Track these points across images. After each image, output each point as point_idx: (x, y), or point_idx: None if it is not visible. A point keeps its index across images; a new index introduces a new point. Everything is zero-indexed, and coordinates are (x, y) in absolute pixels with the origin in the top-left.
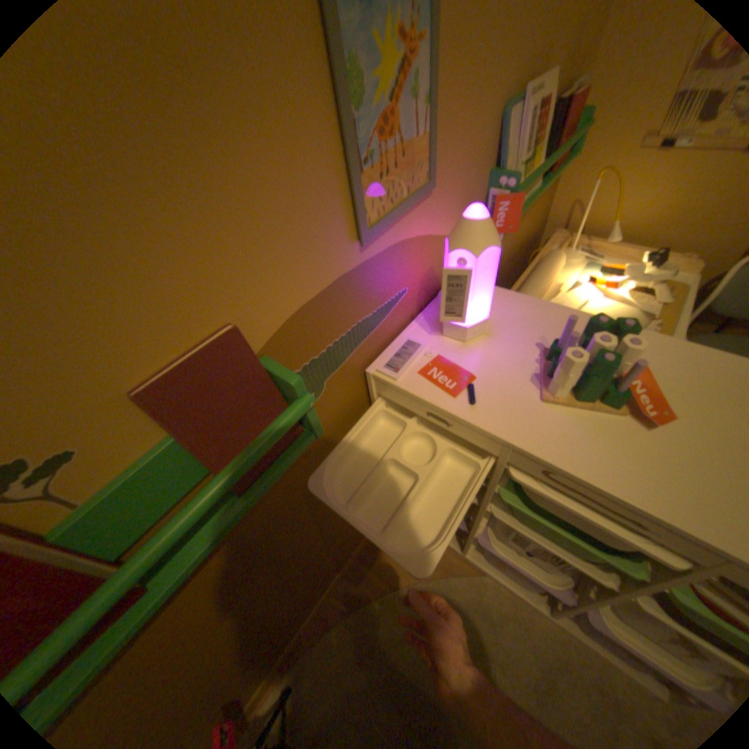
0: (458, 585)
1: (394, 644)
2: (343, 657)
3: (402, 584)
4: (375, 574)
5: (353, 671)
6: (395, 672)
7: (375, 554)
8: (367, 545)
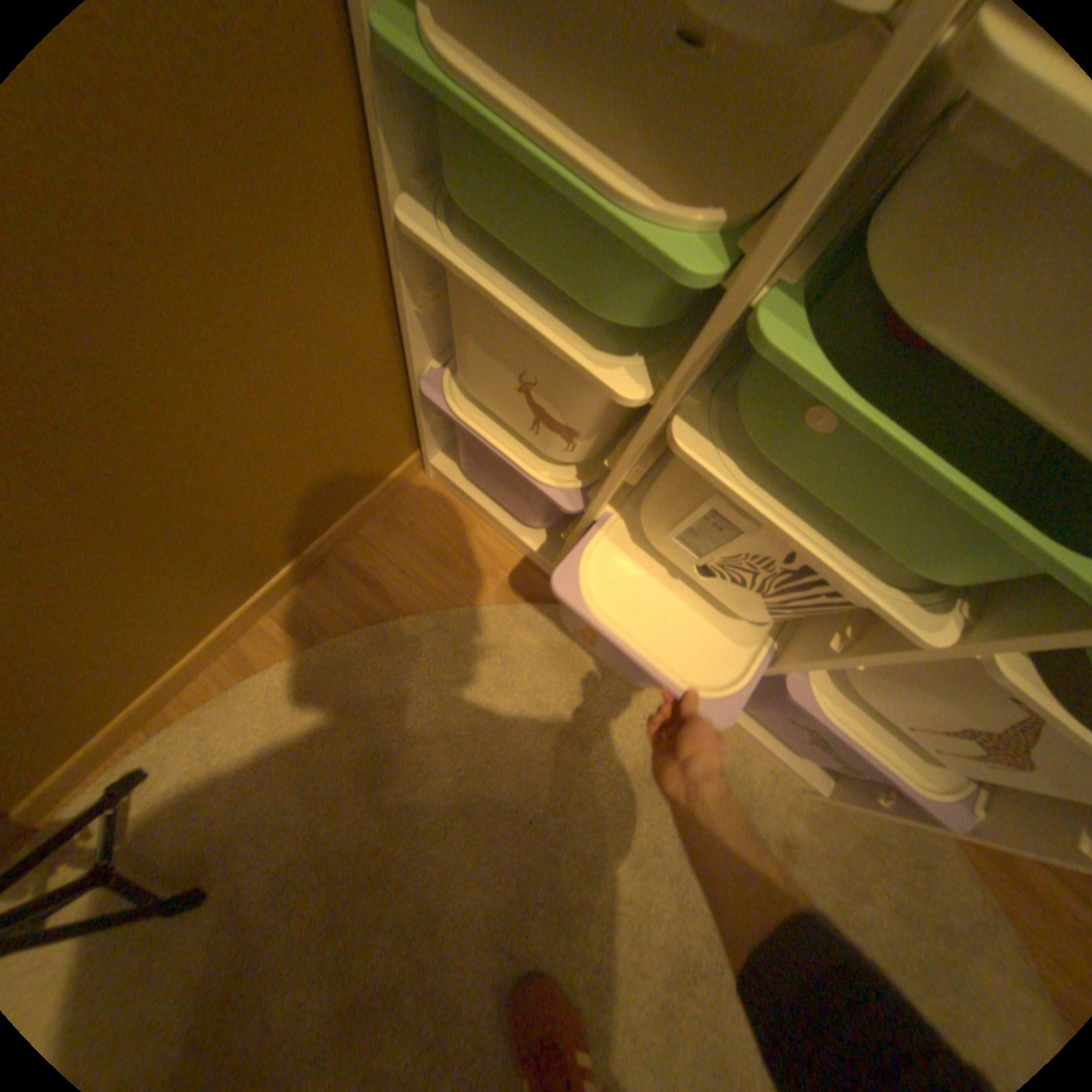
0: (534, 616)
1: (389, 704)
2: (276, 722)
3: (422, 606)
4: (368, 585)
5: (294, 746)
6: (383, 748)
7: (374, 550)
8: (359, 530)
